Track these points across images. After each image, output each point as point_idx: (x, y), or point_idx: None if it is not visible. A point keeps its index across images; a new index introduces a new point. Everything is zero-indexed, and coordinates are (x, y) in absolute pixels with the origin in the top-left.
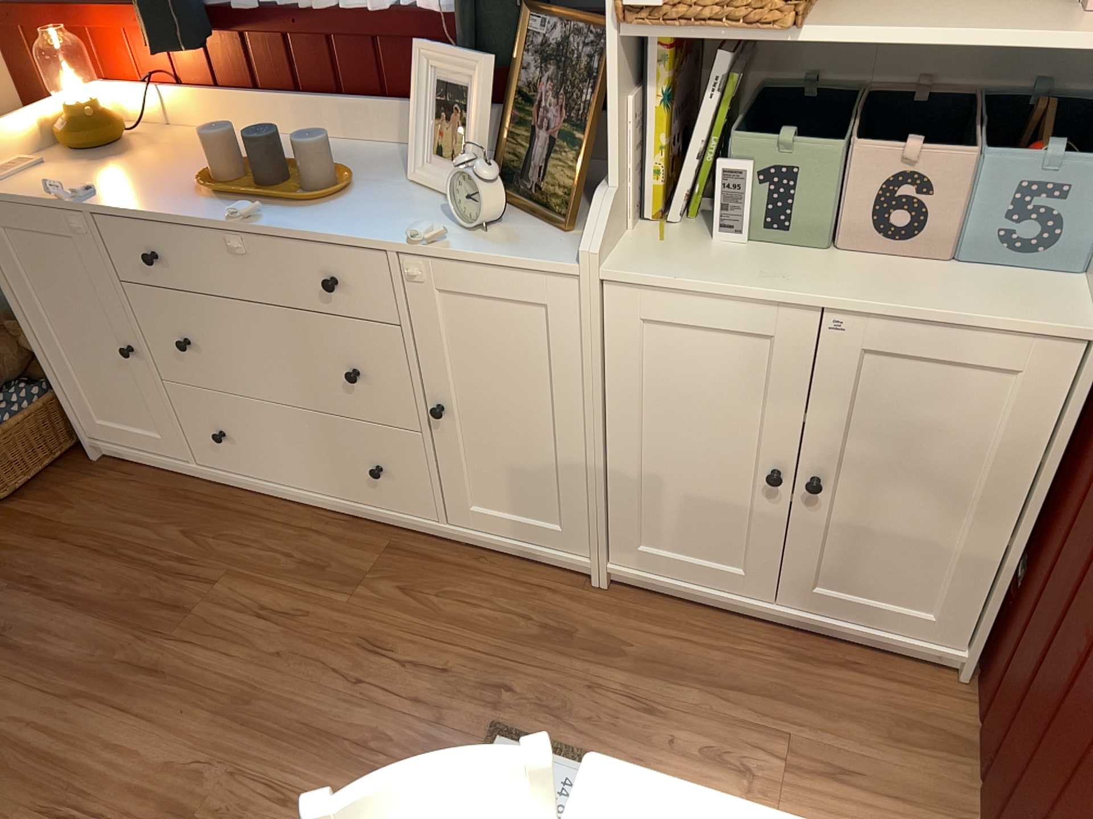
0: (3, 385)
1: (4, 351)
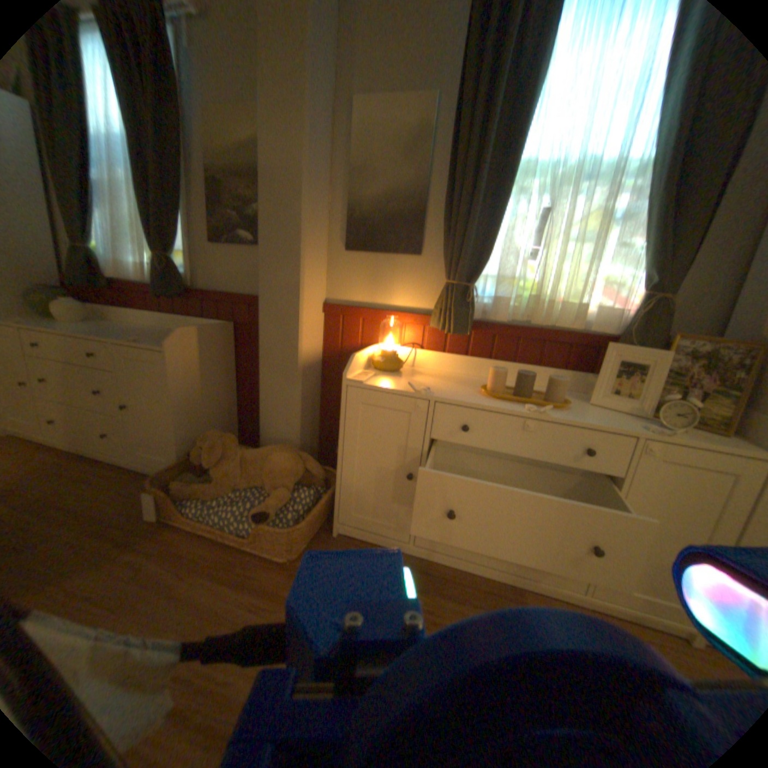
0: (290, 487)
1: (292, 466)
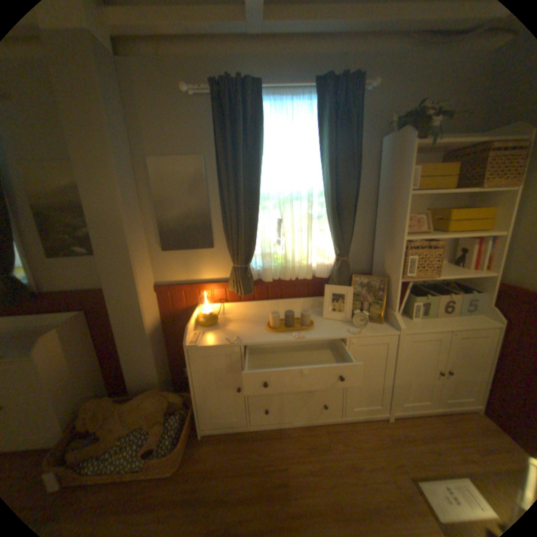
0: (161, 421)
1: (159, 406)
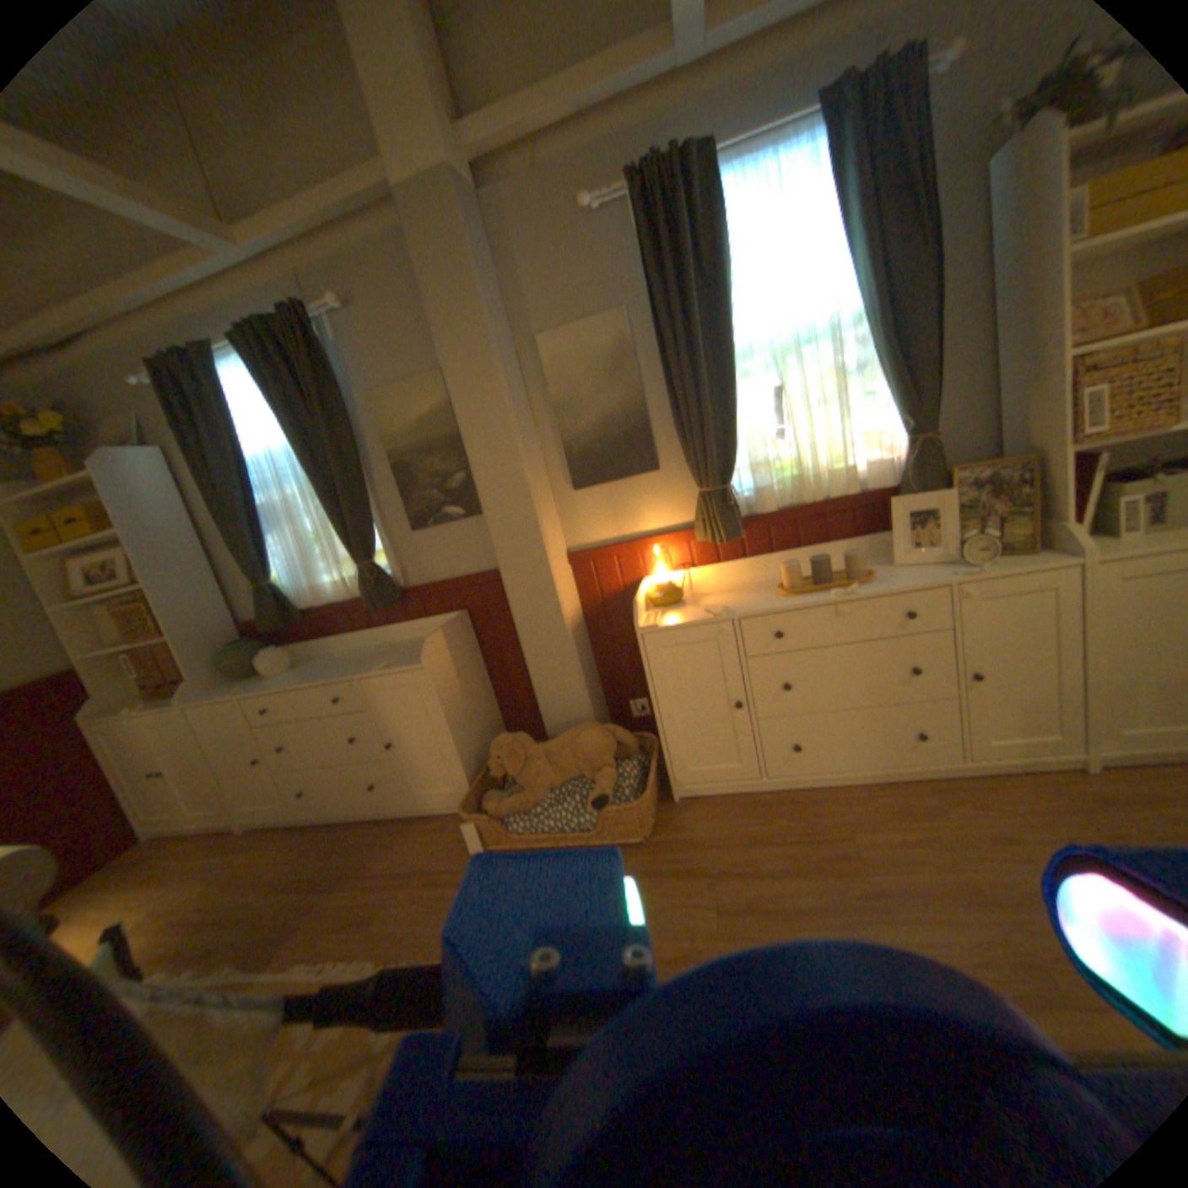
0: (611, 763)
1: (603, 741)
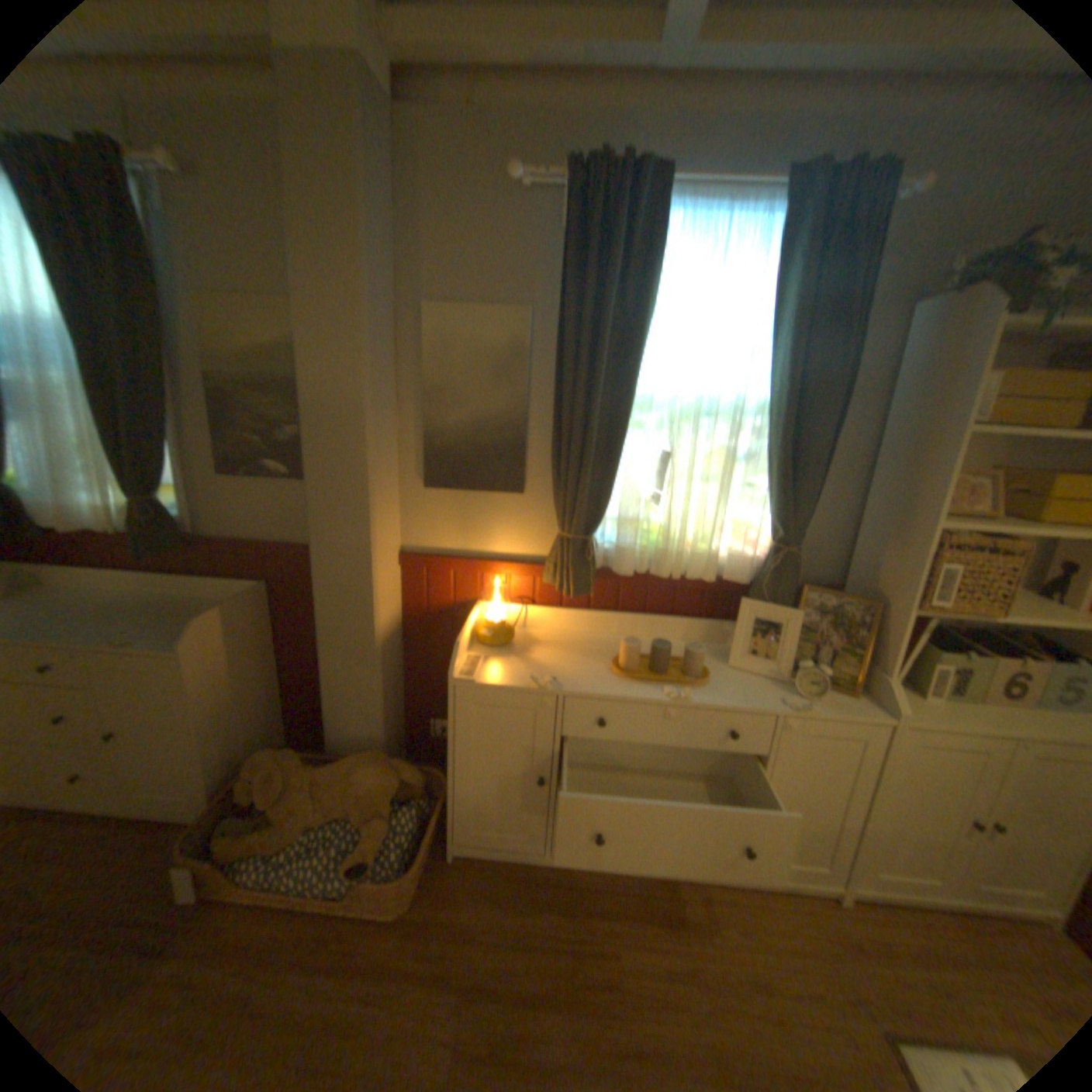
0: (385, 814)
1: (384, 785)
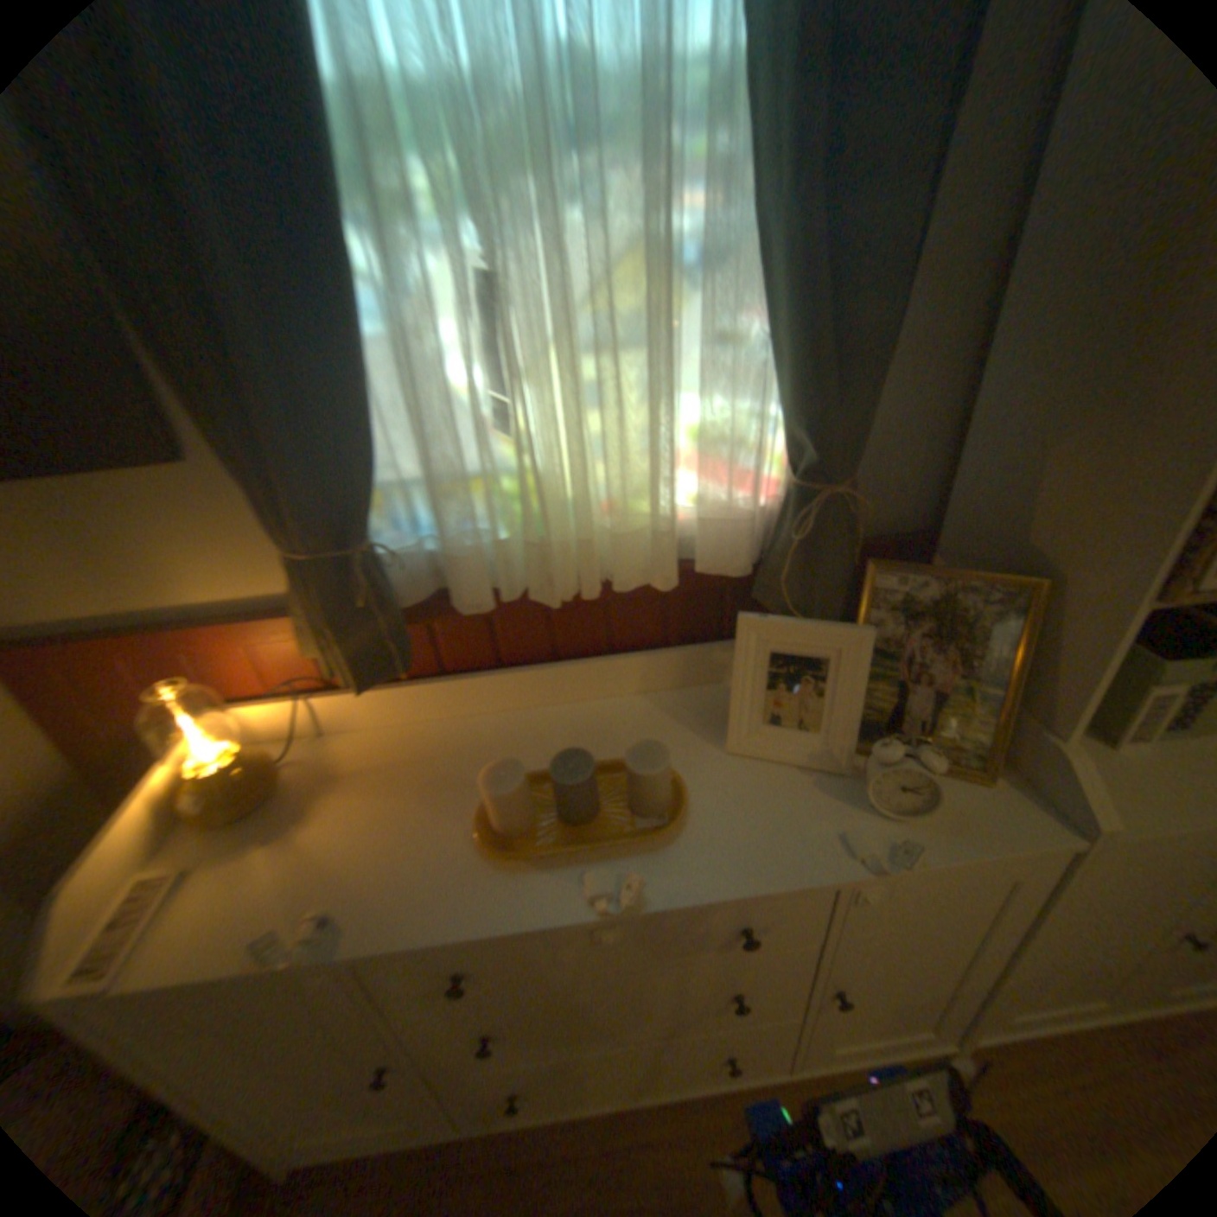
0: None
1: None
